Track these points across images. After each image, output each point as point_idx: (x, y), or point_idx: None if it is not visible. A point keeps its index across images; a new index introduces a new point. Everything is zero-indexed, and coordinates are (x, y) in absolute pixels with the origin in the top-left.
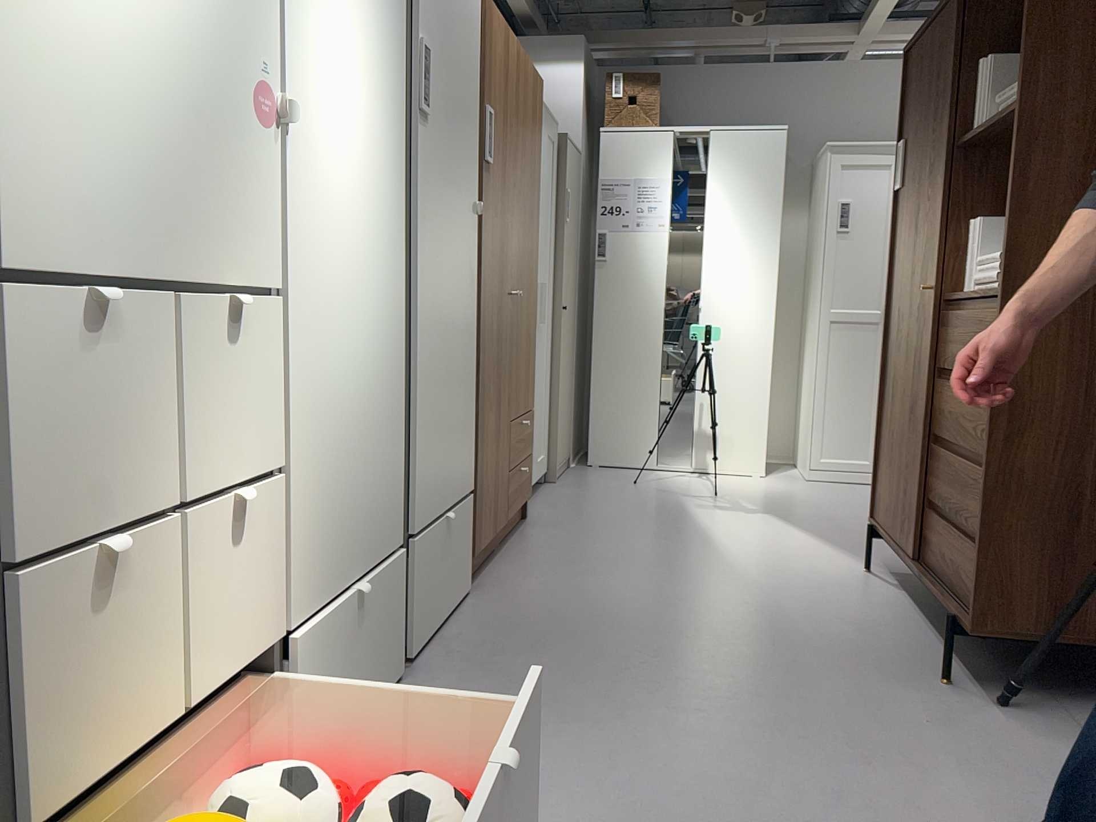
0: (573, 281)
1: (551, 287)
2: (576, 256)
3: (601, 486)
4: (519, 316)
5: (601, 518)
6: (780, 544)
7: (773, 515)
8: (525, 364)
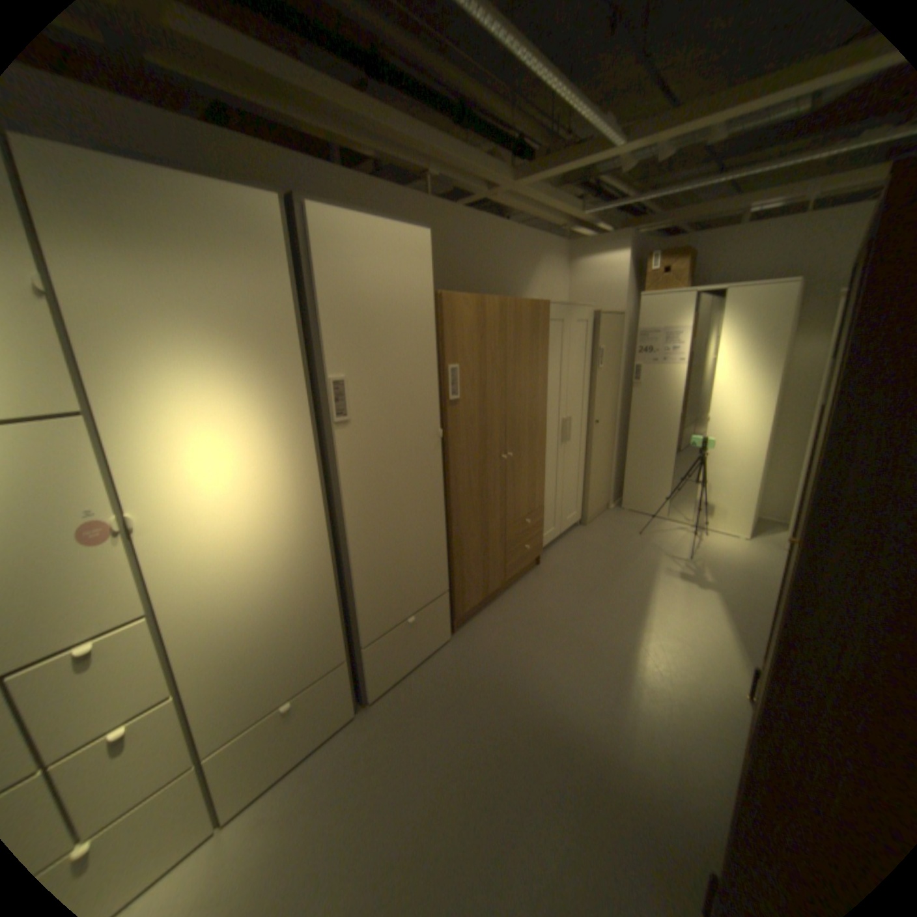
0: (611, 401)
1: (585, 413)
2: (616, 383)
3: (614, 534)
4: (518, 464)
5: (588, 571)
6: (699, 636)
7: (721, 593)
8: (530, 487)
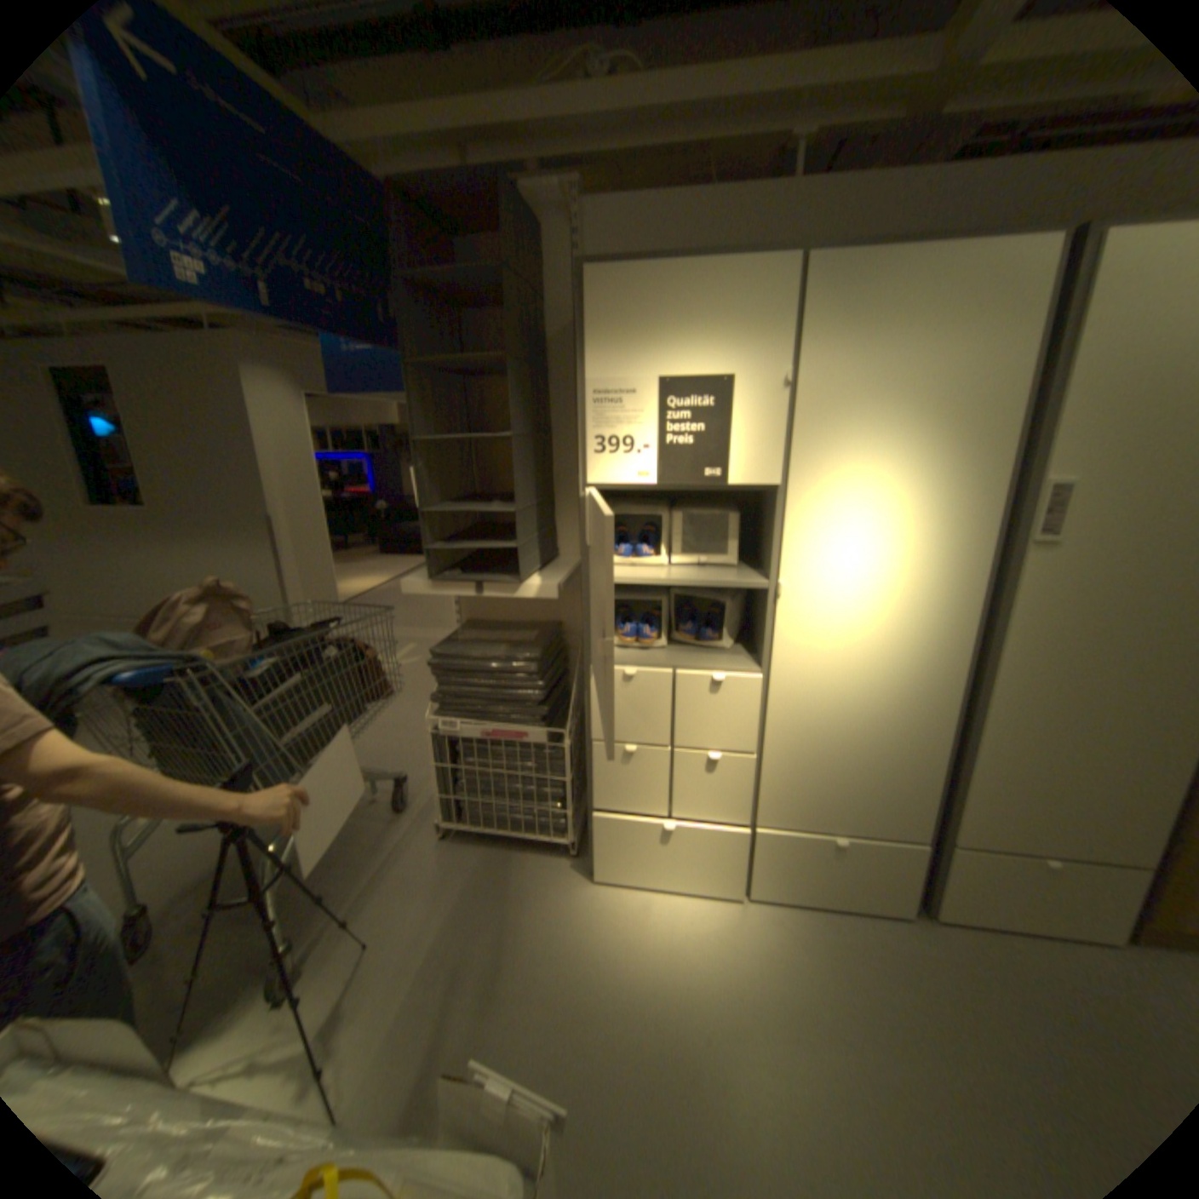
0: None
1: None
2: None
3: None
4: None
5: None
6: None
7: None
8: None
